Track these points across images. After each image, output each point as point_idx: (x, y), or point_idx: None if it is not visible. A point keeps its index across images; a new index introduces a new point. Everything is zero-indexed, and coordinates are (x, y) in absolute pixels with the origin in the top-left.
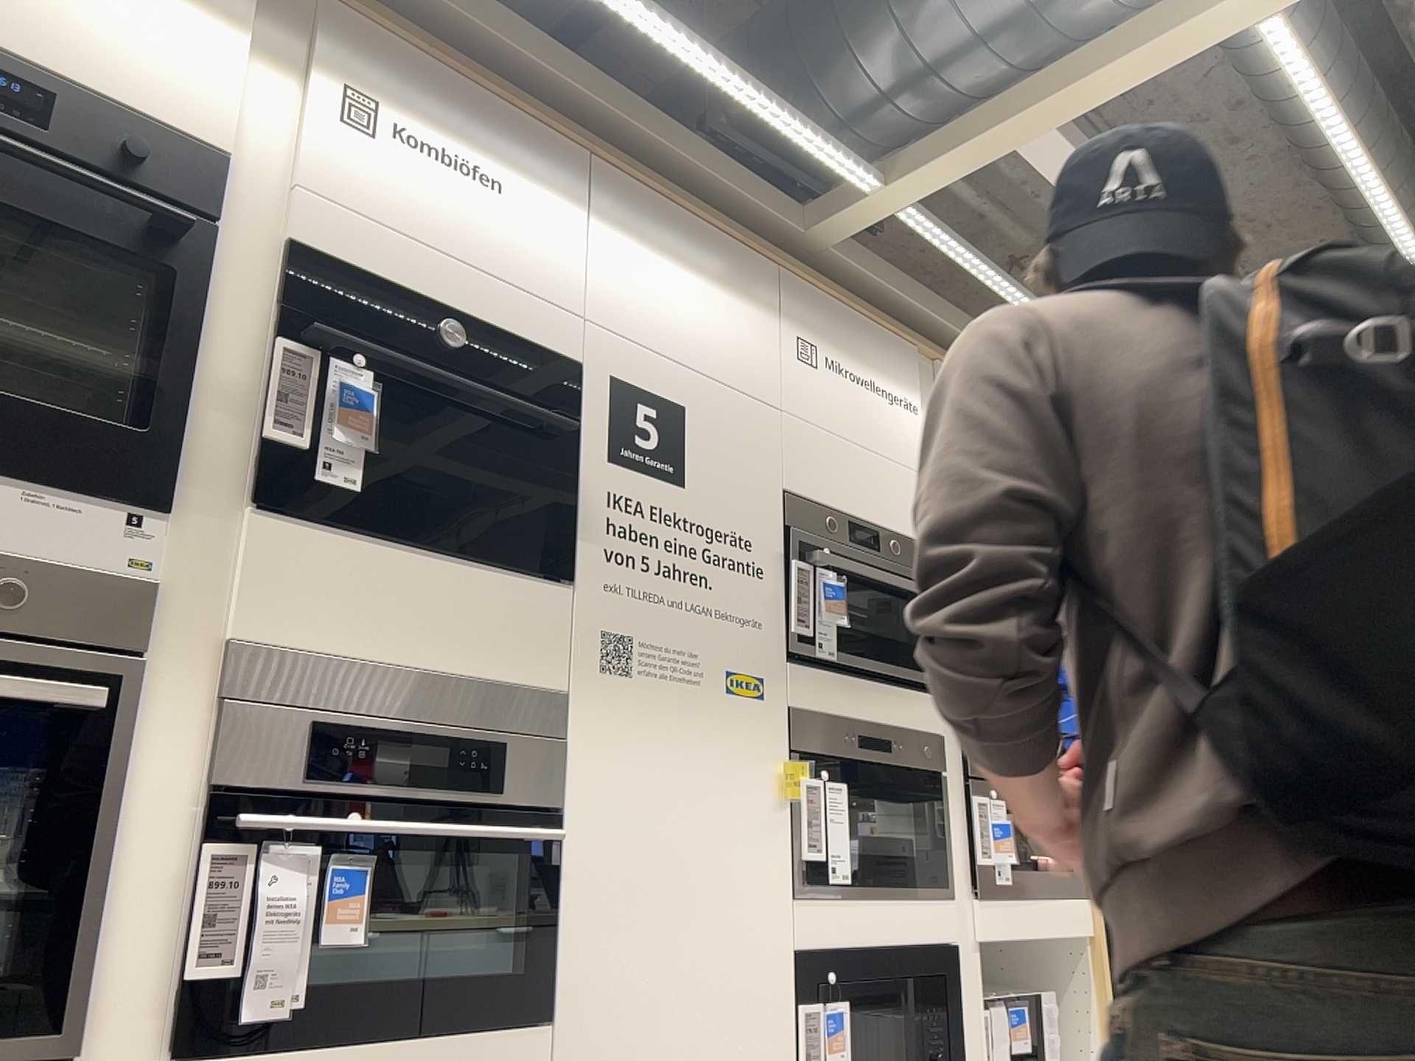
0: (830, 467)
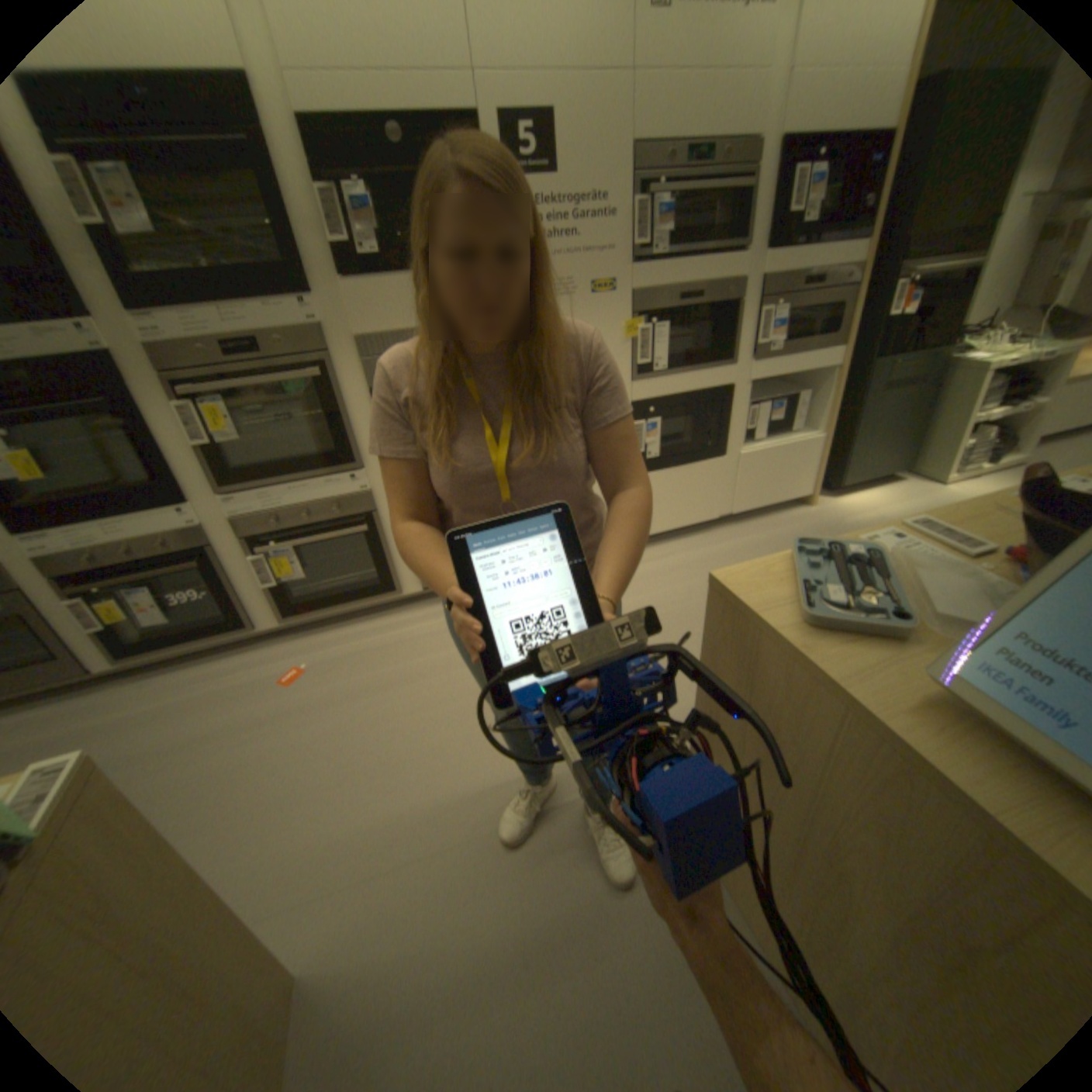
0: (682, 100)
